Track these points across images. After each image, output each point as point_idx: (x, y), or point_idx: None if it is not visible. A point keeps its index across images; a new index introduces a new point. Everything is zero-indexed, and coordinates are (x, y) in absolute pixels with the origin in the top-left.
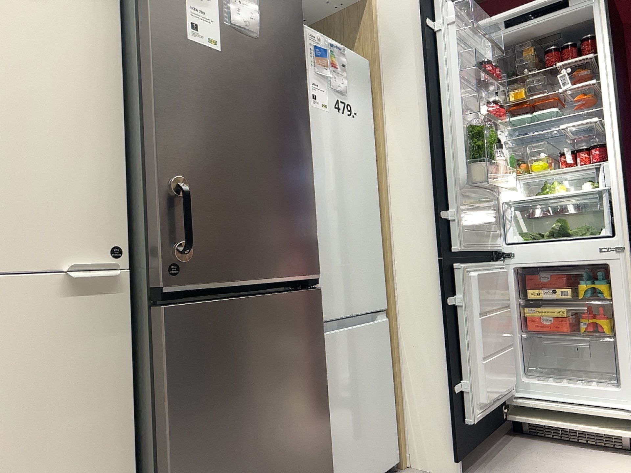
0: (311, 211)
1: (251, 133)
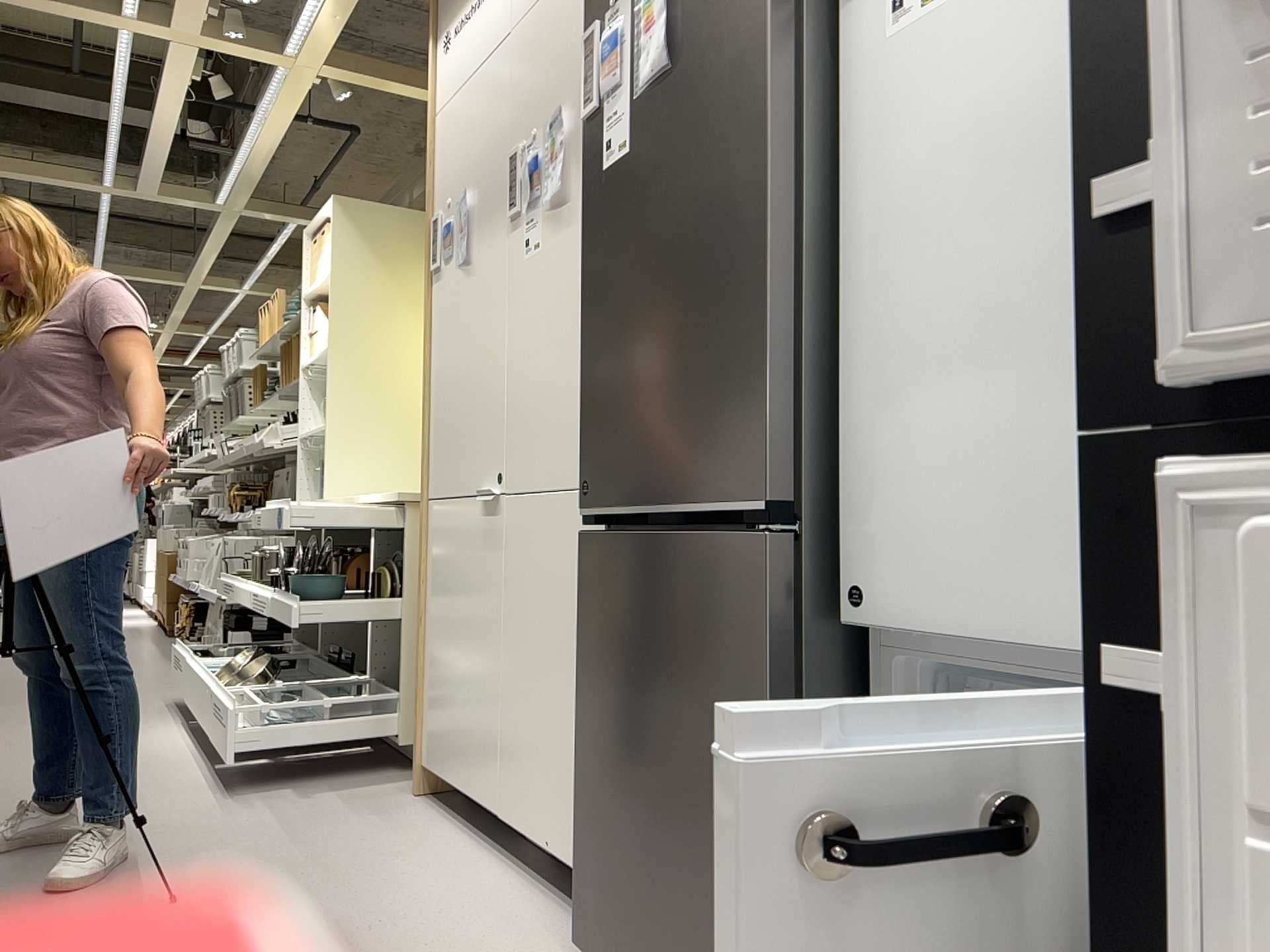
0: (758, 359)
1: (659, 253)
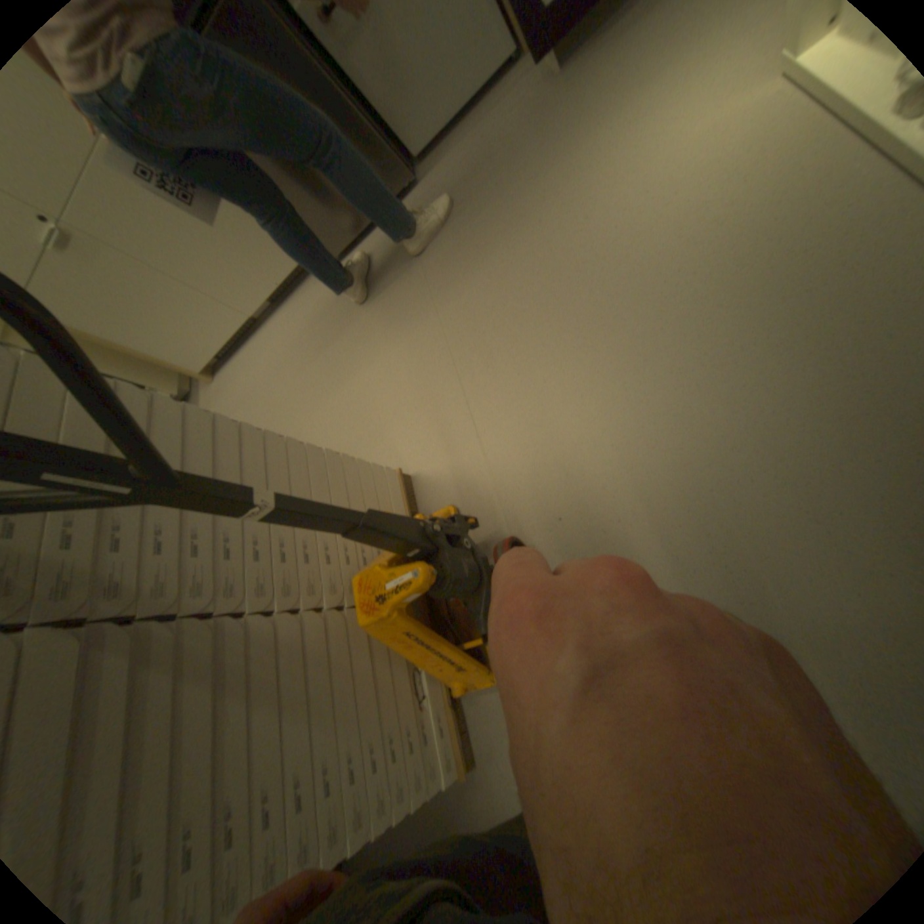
0: None
1: None
